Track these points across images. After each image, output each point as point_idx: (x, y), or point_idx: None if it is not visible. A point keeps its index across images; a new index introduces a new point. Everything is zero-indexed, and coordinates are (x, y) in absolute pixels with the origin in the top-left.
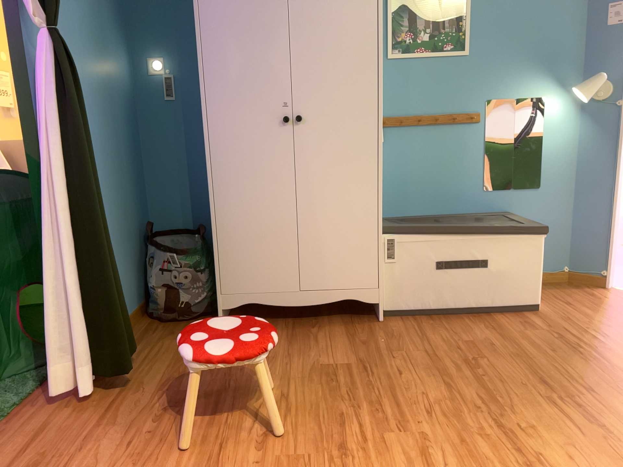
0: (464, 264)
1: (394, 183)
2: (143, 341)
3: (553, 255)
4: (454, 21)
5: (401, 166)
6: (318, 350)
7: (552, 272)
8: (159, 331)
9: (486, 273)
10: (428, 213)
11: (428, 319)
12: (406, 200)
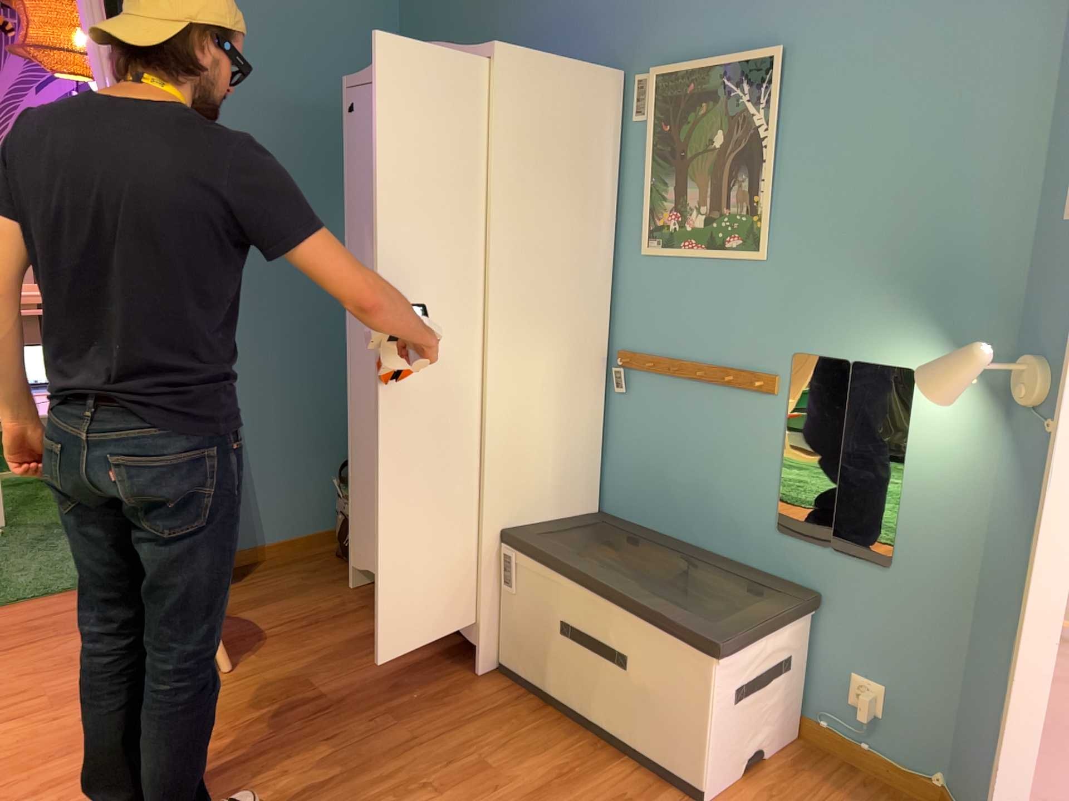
0: (594, 646)
1: (638, 468)
2: (274, 570)
3: (910, 728)
4: (746, 193)
5: (649, 440)
6: (346, 667)
7: (905, 765)
8: (304, 567)
9: (624, 680)
10: (662, 538)
11: (534, 711)
12: (654, 503)
